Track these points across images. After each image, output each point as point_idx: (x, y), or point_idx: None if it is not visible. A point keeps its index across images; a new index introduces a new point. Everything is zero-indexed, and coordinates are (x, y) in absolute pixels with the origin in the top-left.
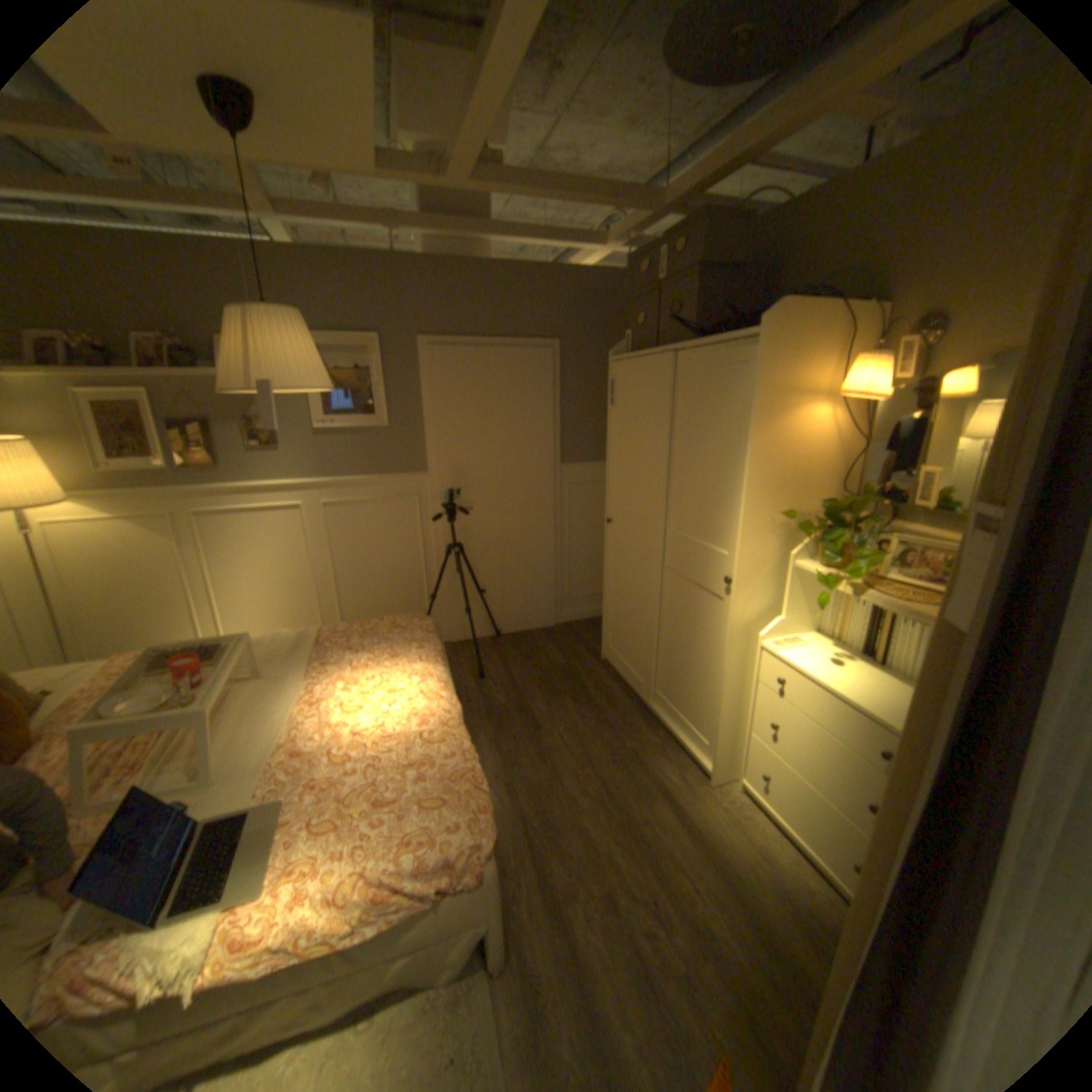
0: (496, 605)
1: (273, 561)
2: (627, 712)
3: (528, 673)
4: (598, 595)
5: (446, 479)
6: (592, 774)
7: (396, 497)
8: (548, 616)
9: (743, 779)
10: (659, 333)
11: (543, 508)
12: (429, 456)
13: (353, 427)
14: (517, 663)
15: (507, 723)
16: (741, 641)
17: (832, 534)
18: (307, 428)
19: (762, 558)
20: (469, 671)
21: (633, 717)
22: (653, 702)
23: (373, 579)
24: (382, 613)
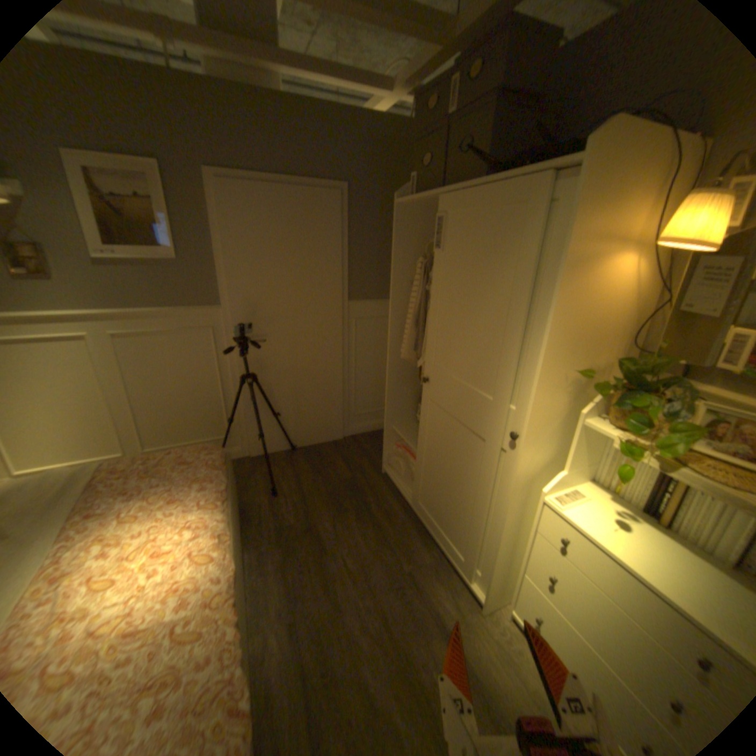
0: (291, 424)
1: (60, 391)
2: (404, 529)
3: (318, 489)
4: (380, 411)
5: (239, 312)
6: (372, 606)
7: (189, 328)
8: (337, 431)
9: (512, 611)
10: (446, 174)
11: (333, 340)
12: (221, 290)
13: (138, 258)
14: (308, 478)
15: (294, 547)
16: (522, 493)
17: (636, 399)
18: (84, 257)
19: (551, 415)
20: (264, 487)
21: (410, 534)
22: (428, 522)
23: (171, 405)
24: (183, 434)
